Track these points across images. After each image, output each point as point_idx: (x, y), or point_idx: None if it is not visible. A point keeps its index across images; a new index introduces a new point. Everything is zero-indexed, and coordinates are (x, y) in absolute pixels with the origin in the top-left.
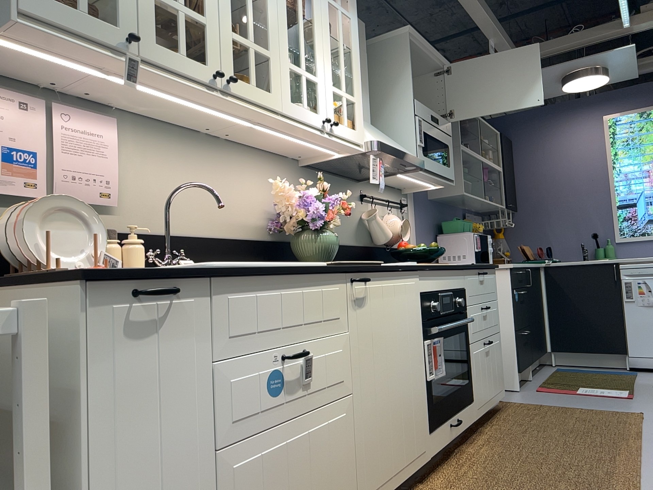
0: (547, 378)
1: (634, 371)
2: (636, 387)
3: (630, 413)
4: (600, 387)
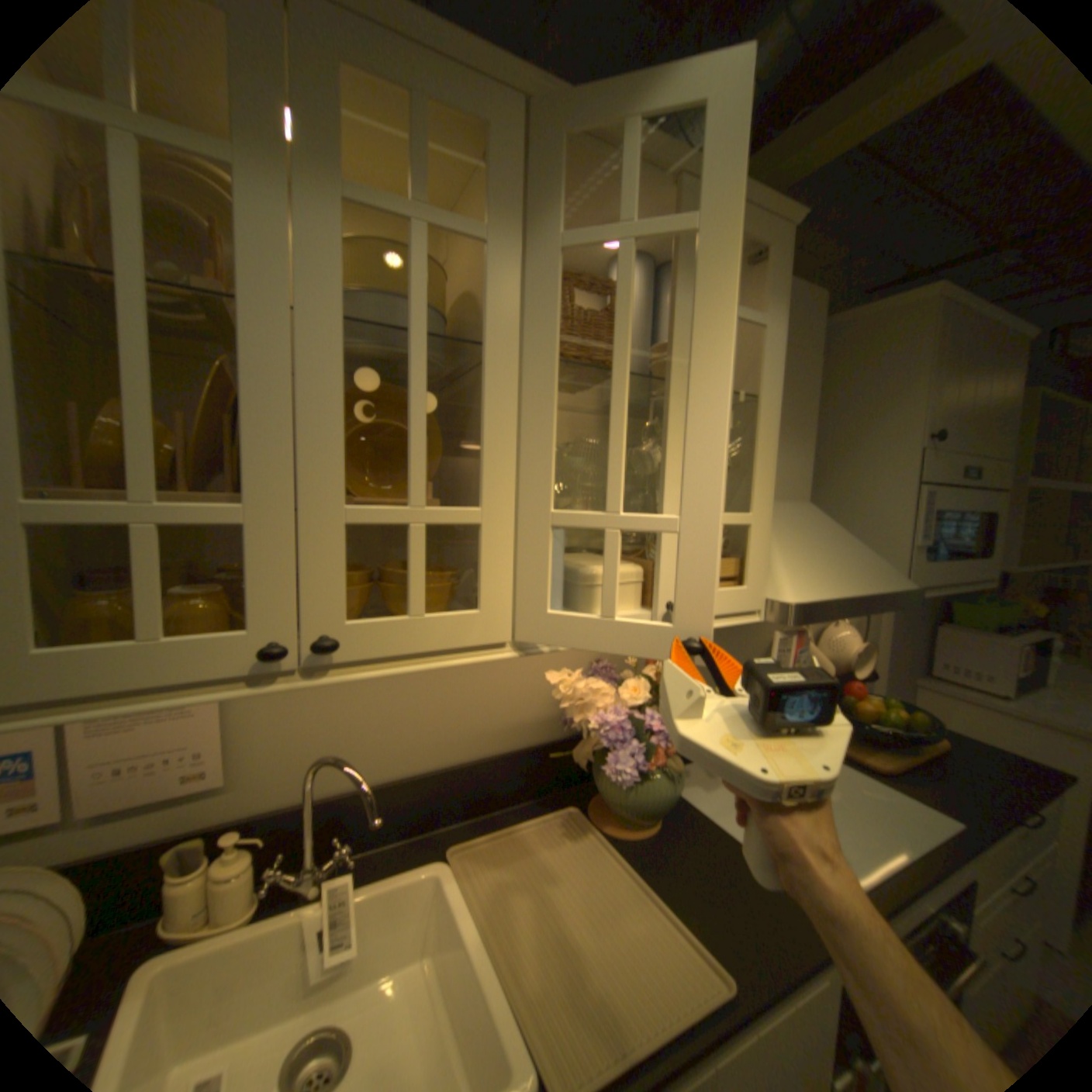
0: None
1: None
2: None
3: None
4: None
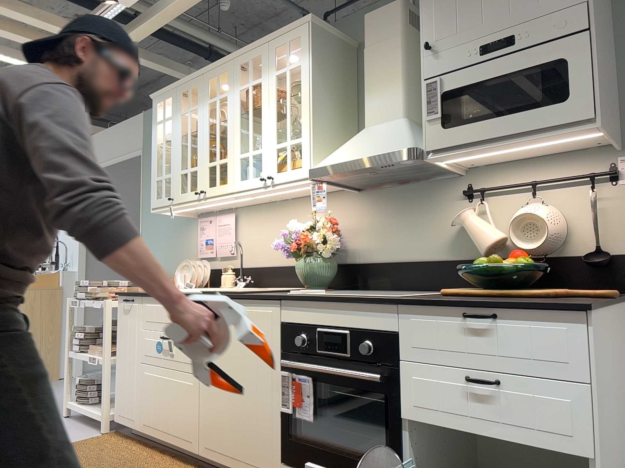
0: None
1: None
2: None
3: None
4: None
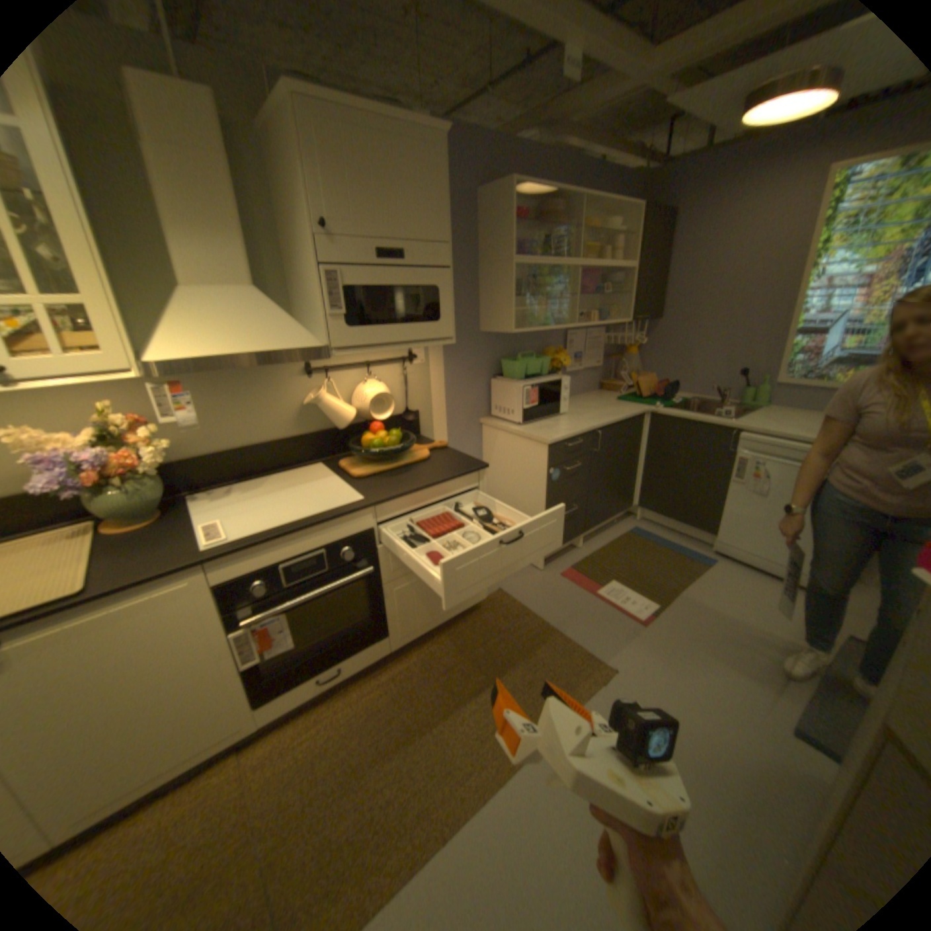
0: (599, 549)
1: (718, 559)
2: (677, 602)
3: (603, 666)
4: (636, 588)
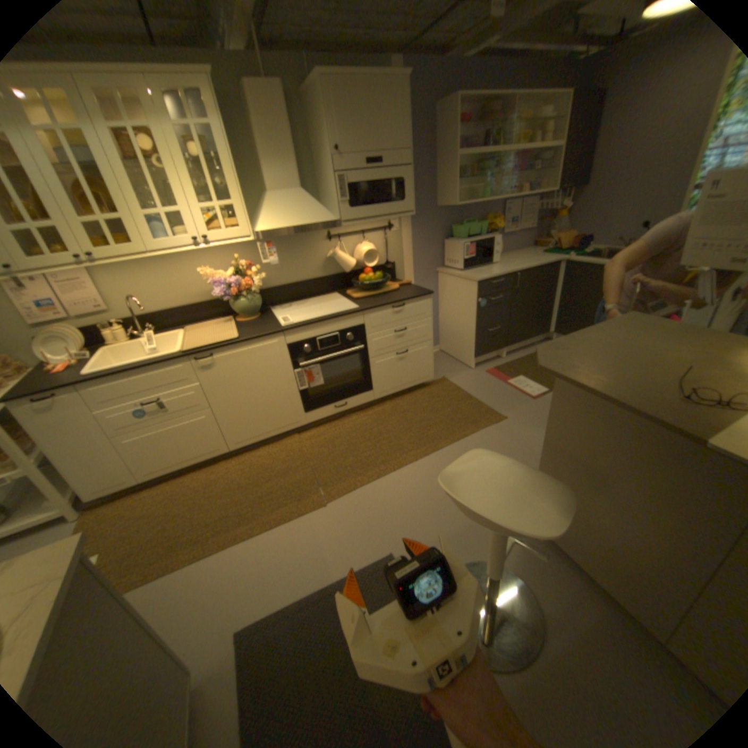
0: (518, 359)
1: None
2: None
3: (499, 415)
4: (536, 380)
